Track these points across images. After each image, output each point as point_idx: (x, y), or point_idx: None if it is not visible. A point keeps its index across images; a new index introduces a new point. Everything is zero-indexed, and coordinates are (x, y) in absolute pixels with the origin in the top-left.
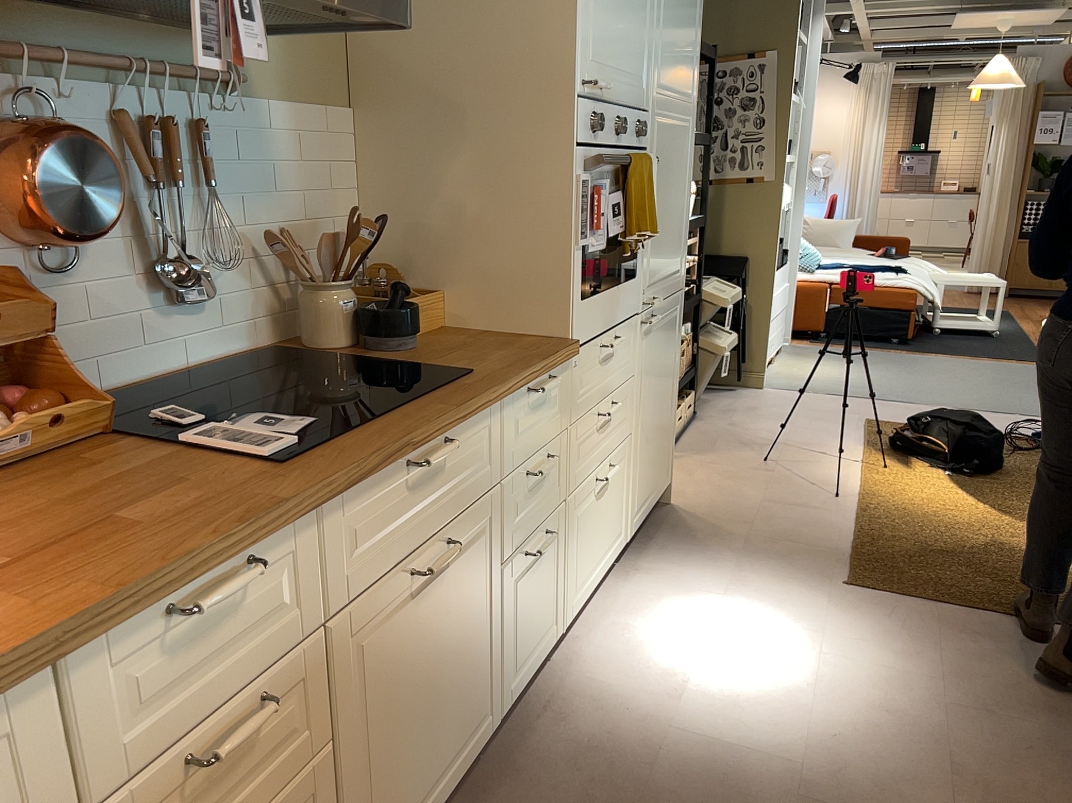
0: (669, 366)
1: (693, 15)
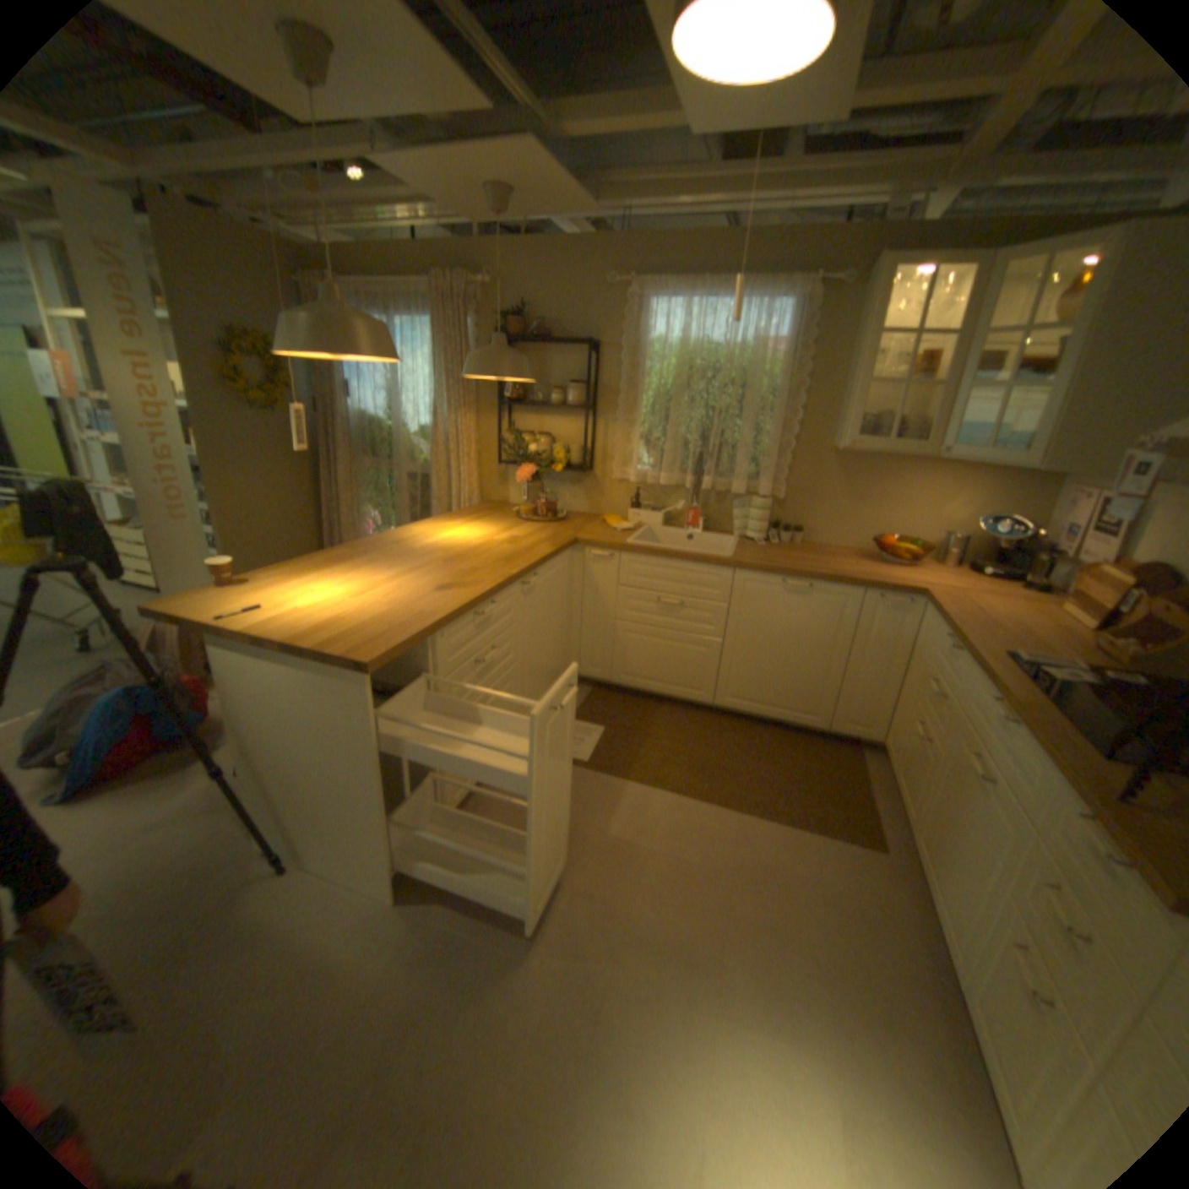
0: None
1: None
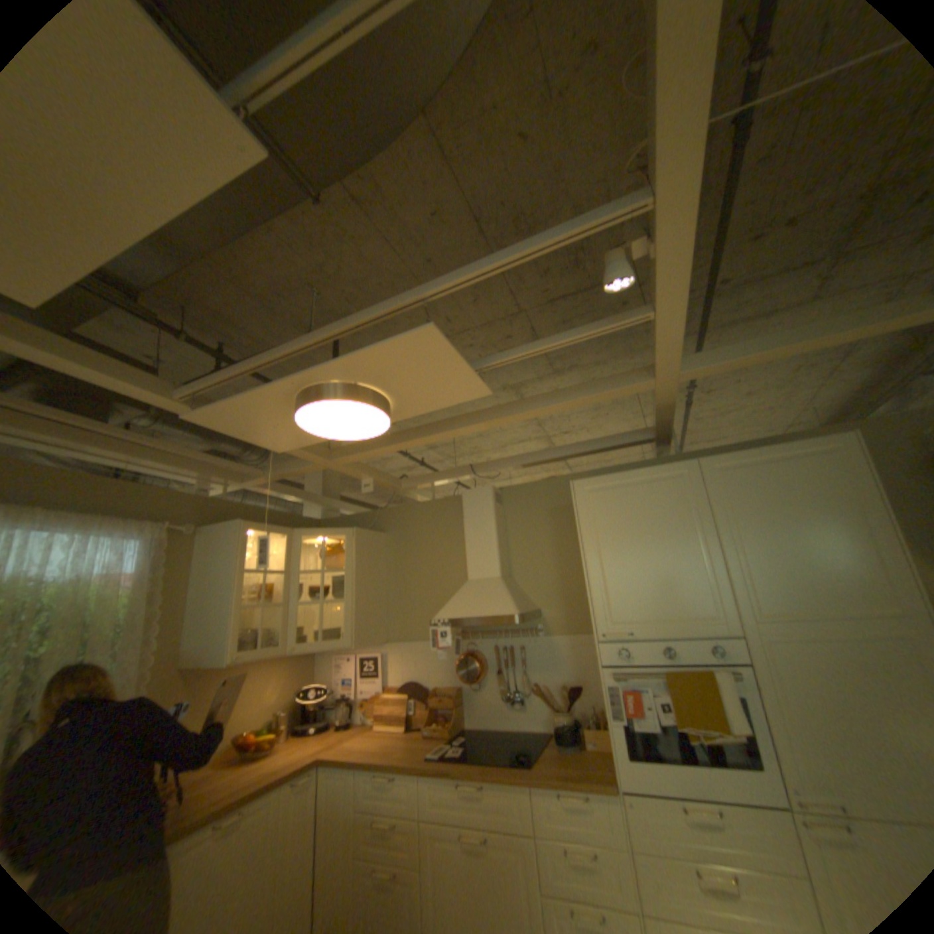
0: None
1: (849, 544)
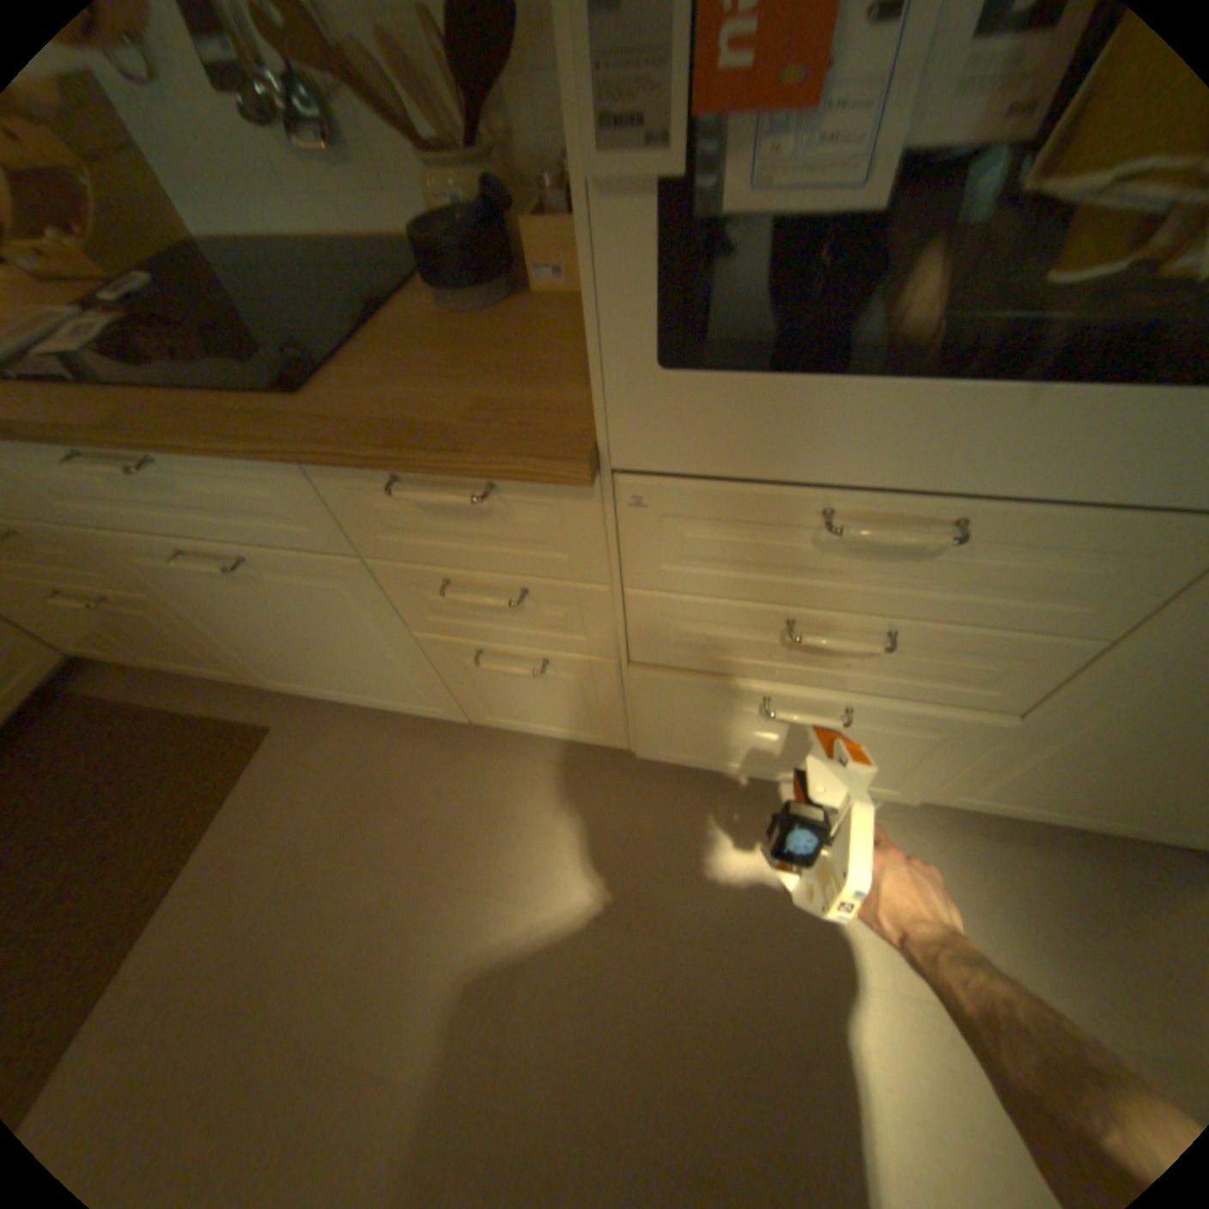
0: None
1: None
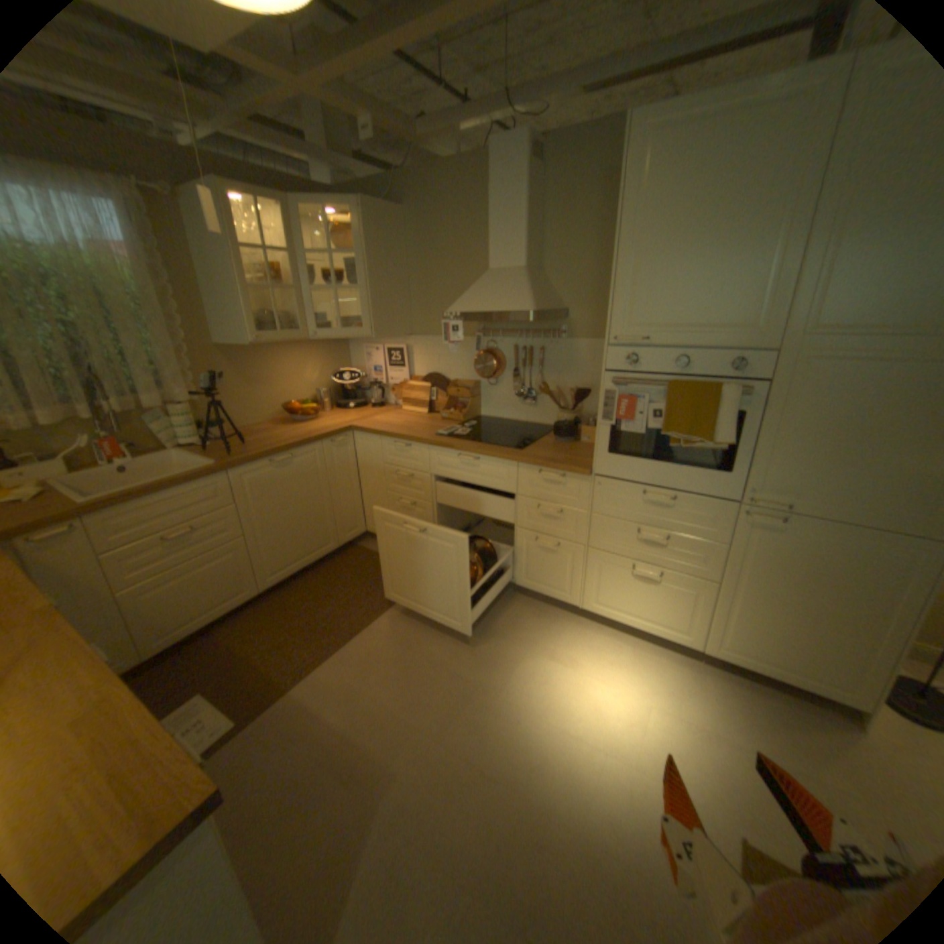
0: (860, 594)
1: None
